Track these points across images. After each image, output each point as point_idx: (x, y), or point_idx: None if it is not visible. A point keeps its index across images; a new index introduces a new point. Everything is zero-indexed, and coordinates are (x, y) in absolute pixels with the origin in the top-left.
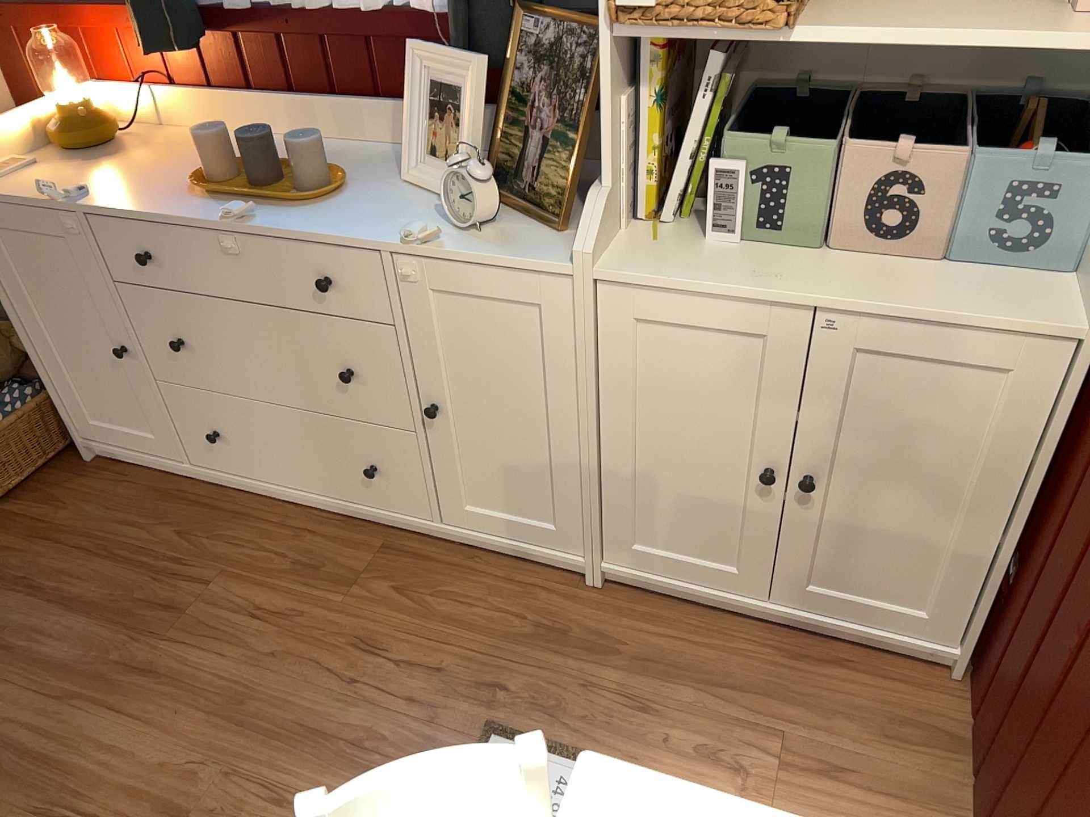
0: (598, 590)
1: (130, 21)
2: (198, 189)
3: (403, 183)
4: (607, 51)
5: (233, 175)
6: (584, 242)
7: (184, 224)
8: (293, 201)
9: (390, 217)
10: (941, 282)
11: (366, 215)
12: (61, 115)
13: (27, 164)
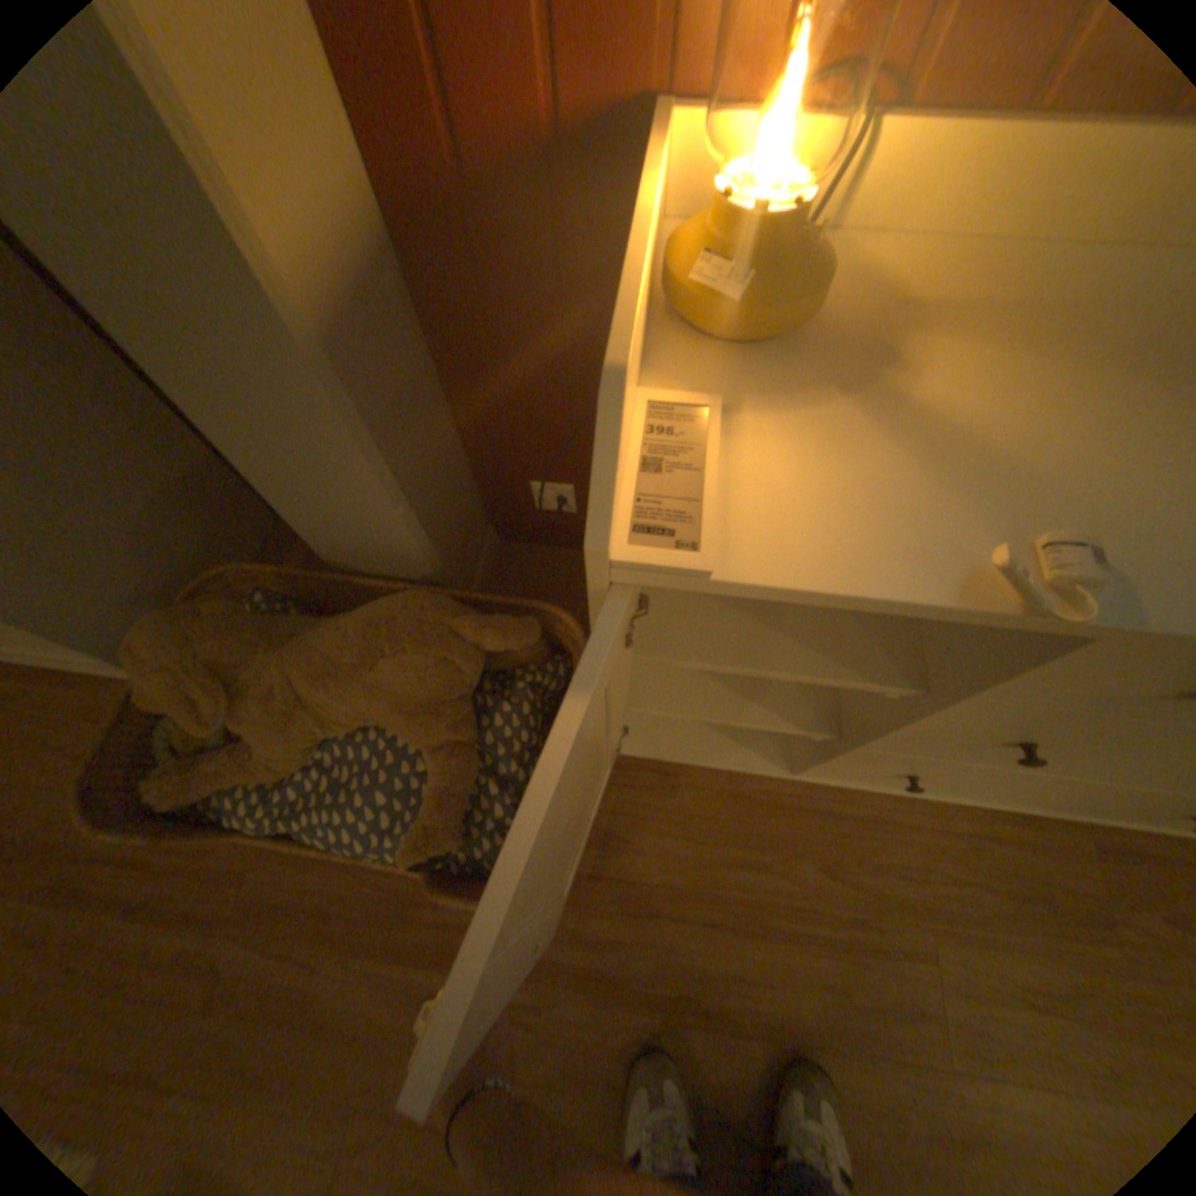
0: None
1: None
2: None
3: None
4: None
5: None
6: None
7: None
8: None
9: None
10: None
11: None
12: (759, 241)
13: (718, 418)
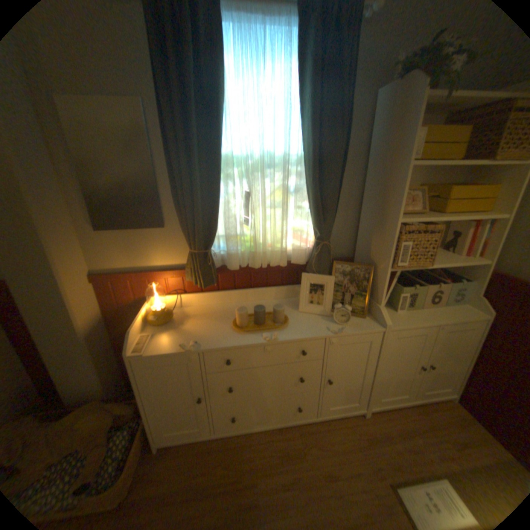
0: (369, 419)
1: (175, 275)
2: (237, 331)
3: (299, 313)
4: (386, 275)
5: (248, 323)
6: (387, 323)
7: (249, 346)
8: (278, 328)
9: (315, 326)
10: (453, 313)
11: (307, 328)
12: (156, 314)
13: (150, 337)
